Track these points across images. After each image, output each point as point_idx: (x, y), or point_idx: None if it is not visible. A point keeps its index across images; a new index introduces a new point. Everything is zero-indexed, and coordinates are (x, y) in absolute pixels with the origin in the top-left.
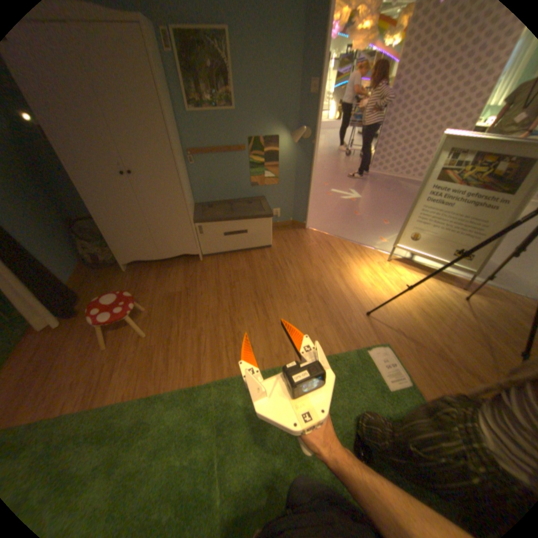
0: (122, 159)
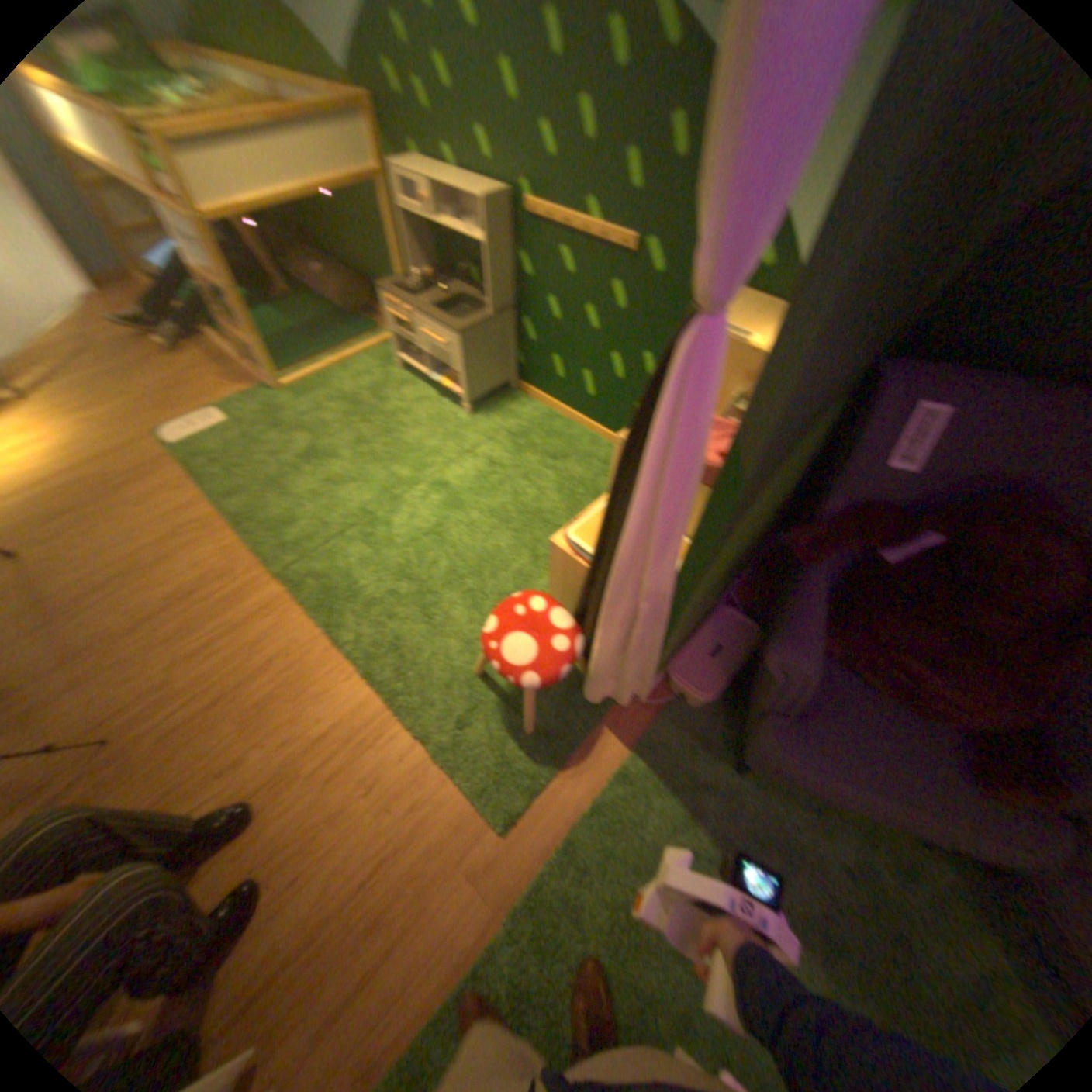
0: None
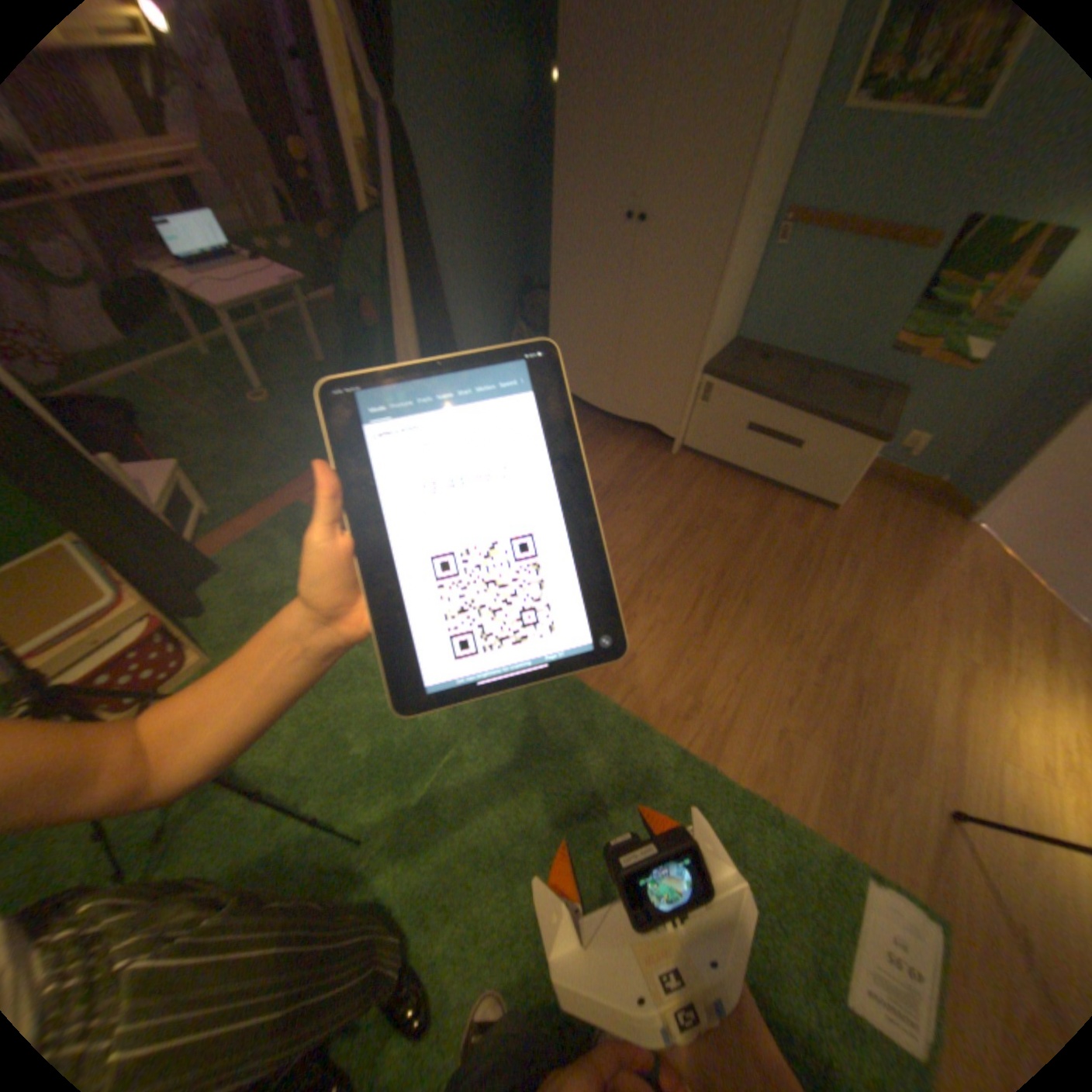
0: (645, 187)
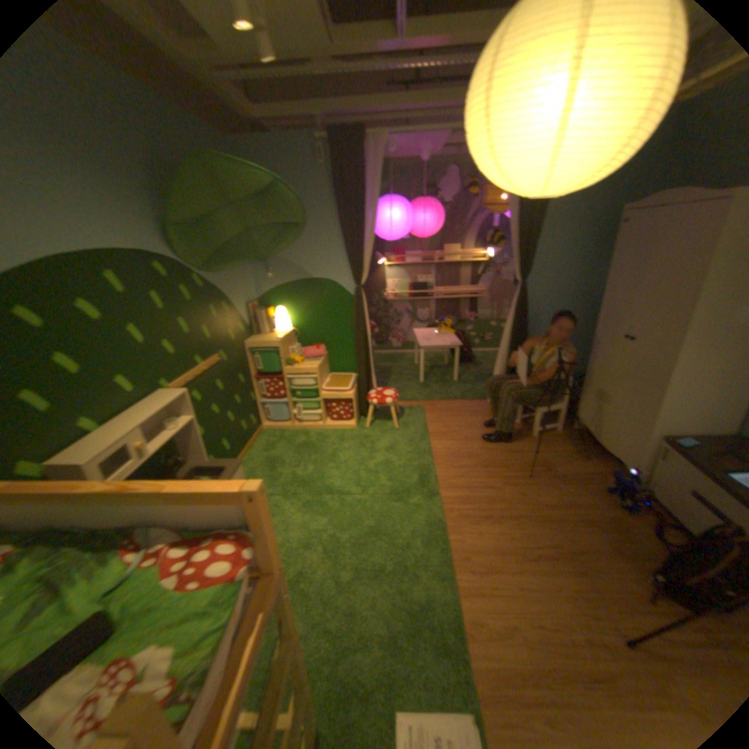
0: (640, 326)
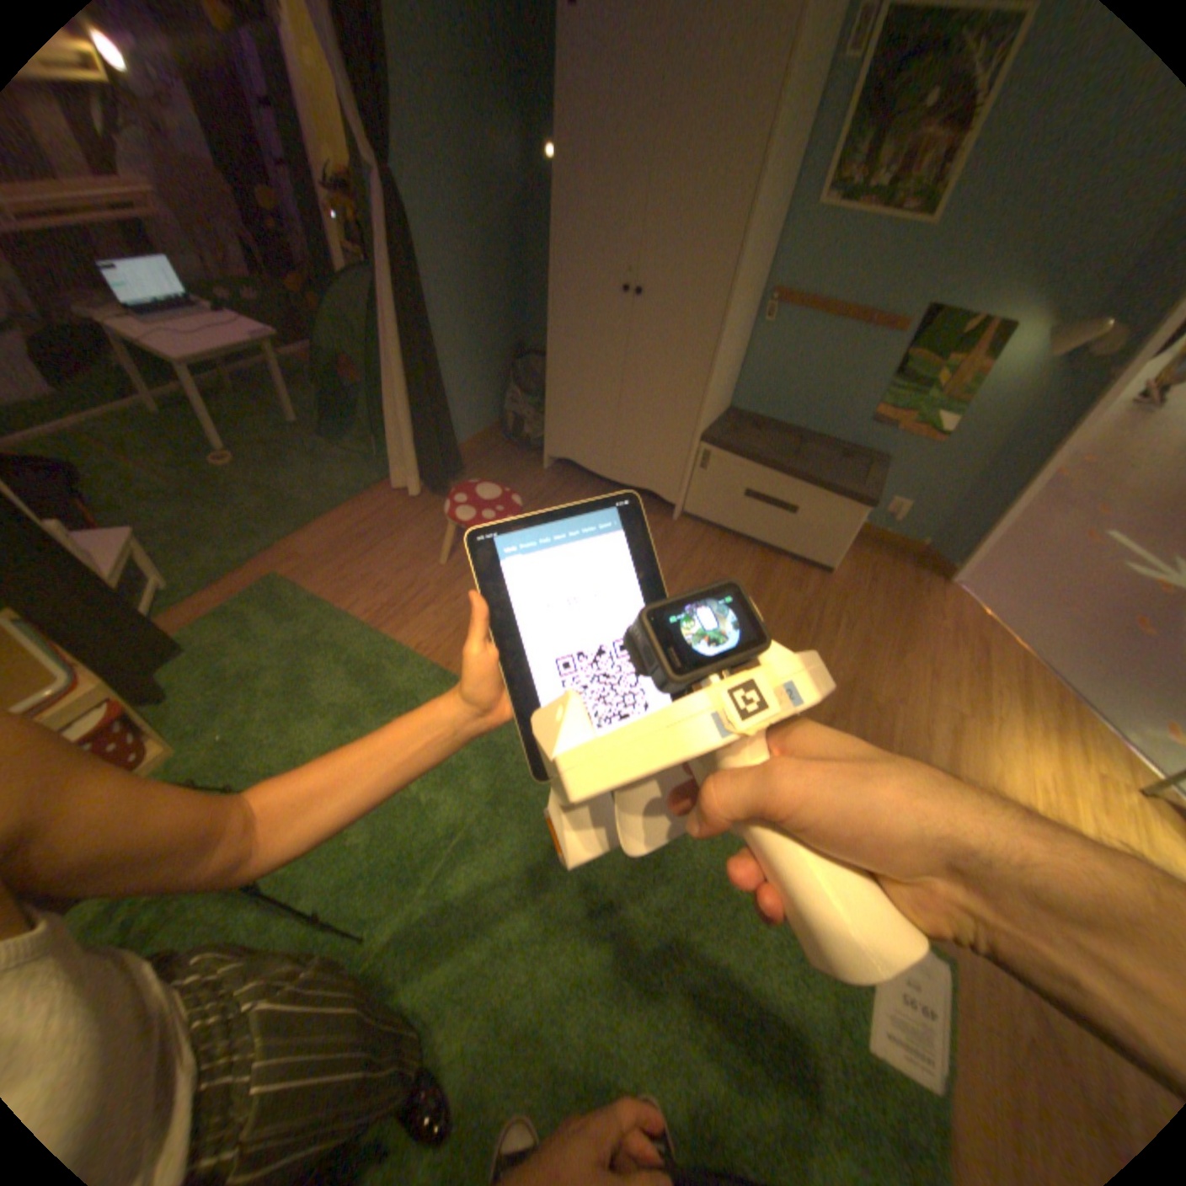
0: (641, 264)
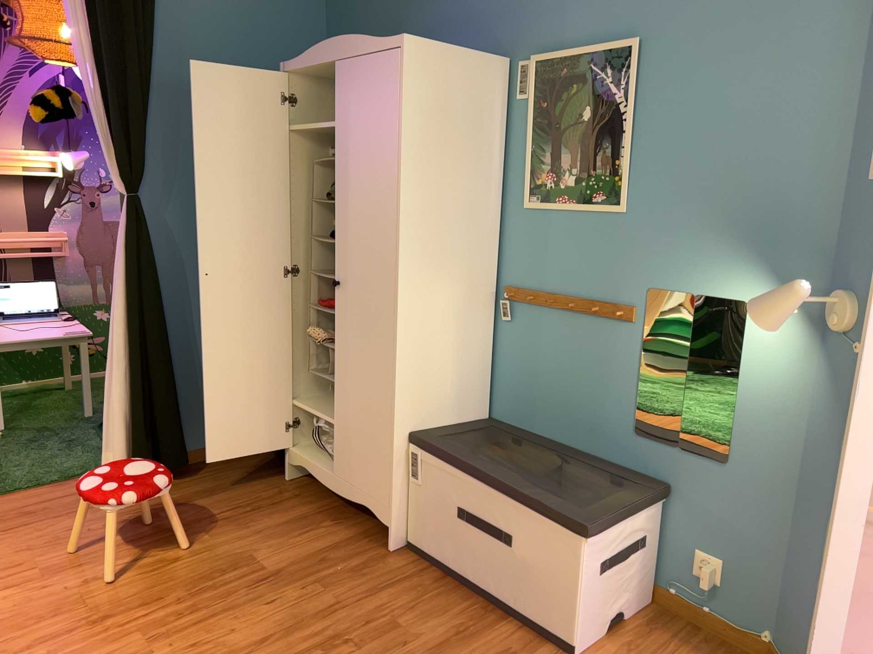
0: (342, 259)
